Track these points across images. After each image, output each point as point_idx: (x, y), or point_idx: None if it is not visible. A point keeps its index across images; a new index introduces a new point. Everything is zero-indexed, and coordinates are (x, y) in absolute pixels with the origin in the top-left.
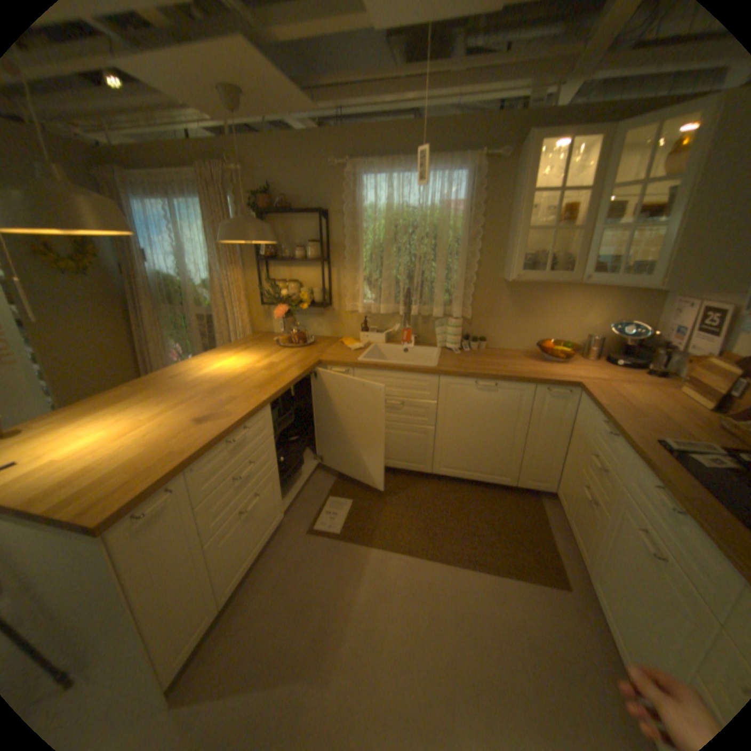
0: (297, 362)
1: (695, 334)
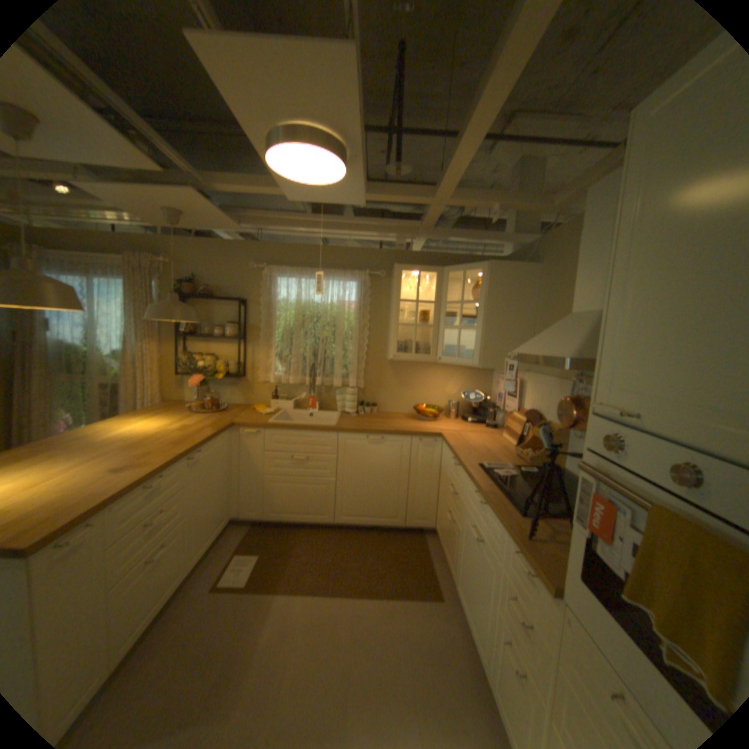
0: (212, 423)
1: (507, 397)
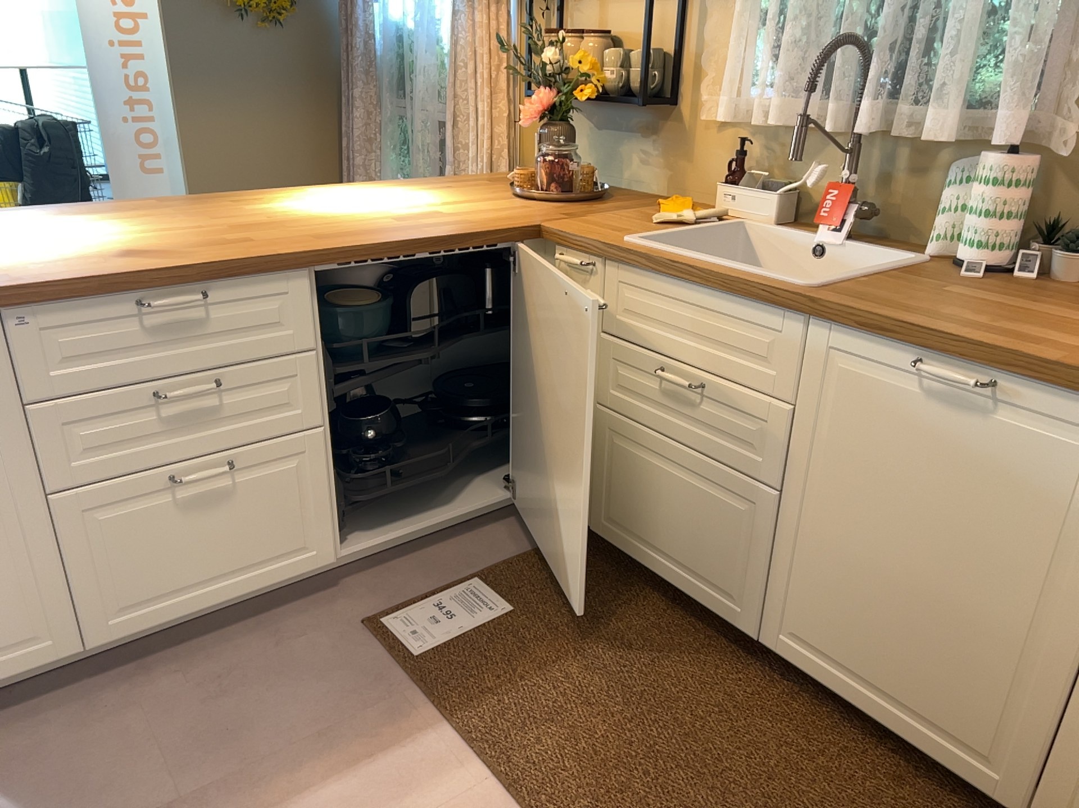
0: (485, 219)
1: None
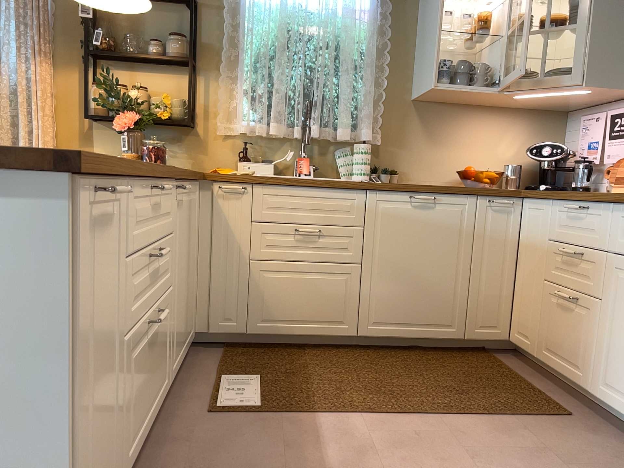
0: None
1: (607, 143)
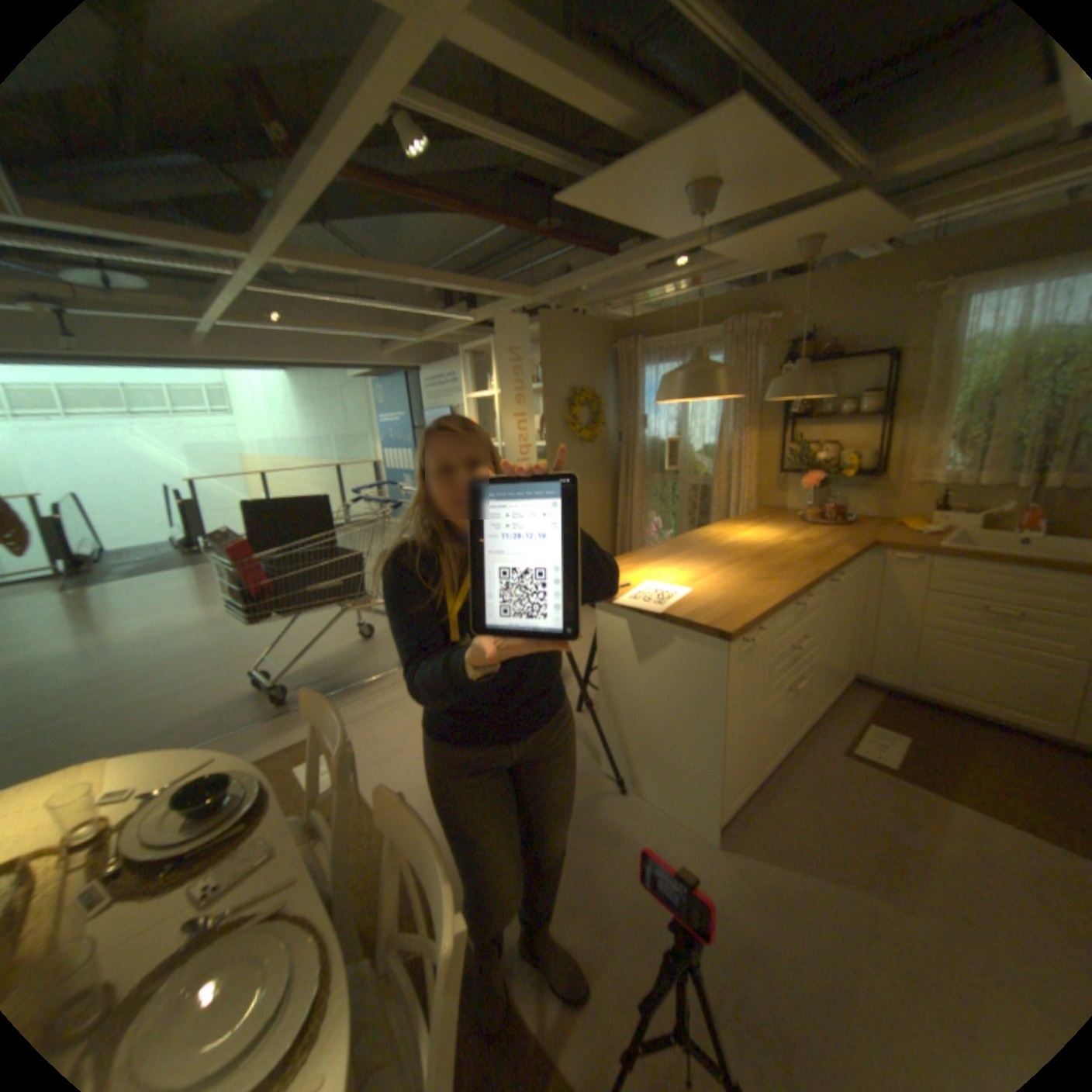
0: (844, 539)
1: None
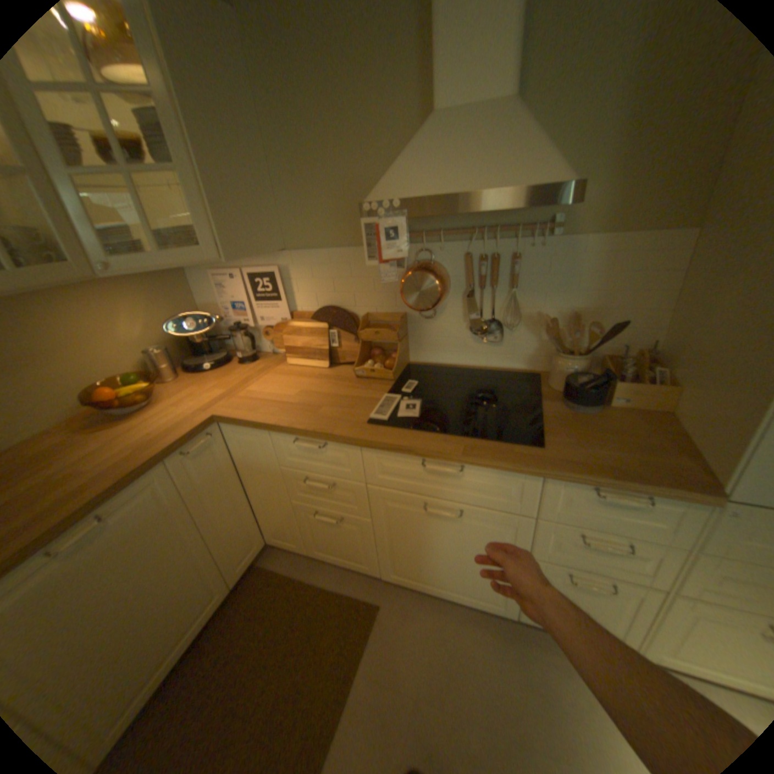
0: None
1: (255, 304)
